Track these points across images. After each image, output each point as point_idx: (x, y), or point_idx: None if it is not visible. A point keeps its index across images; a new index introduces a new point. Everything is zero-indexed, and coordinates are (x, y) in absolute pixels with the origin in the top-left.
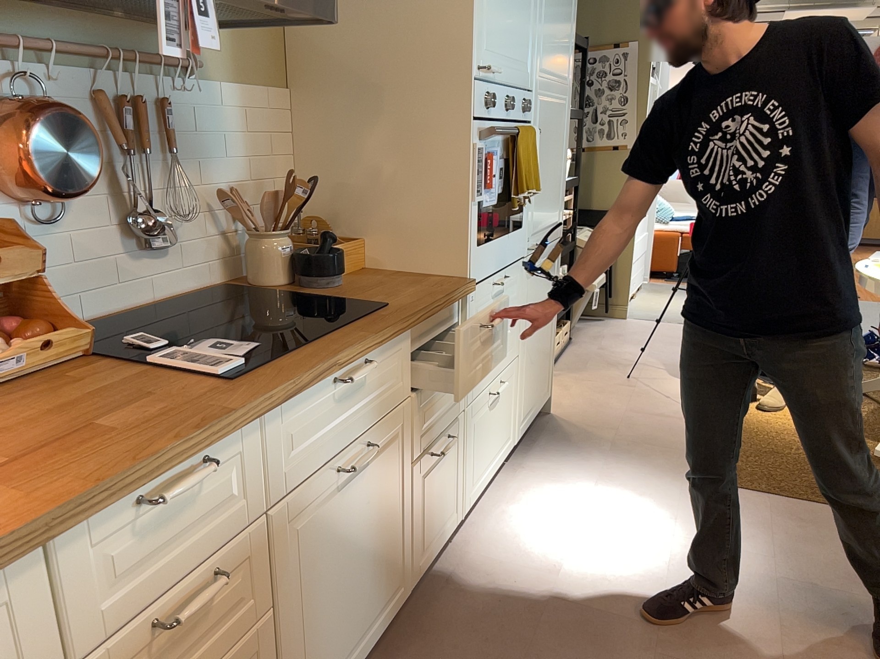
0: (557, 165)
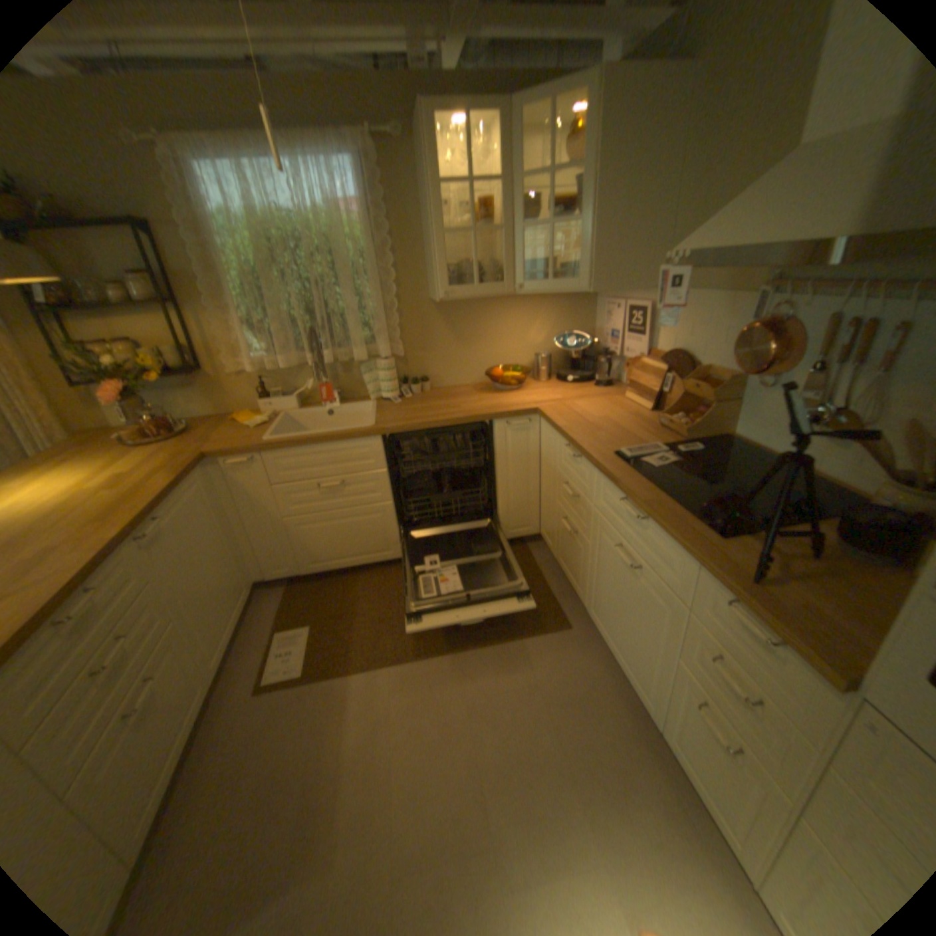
0: None
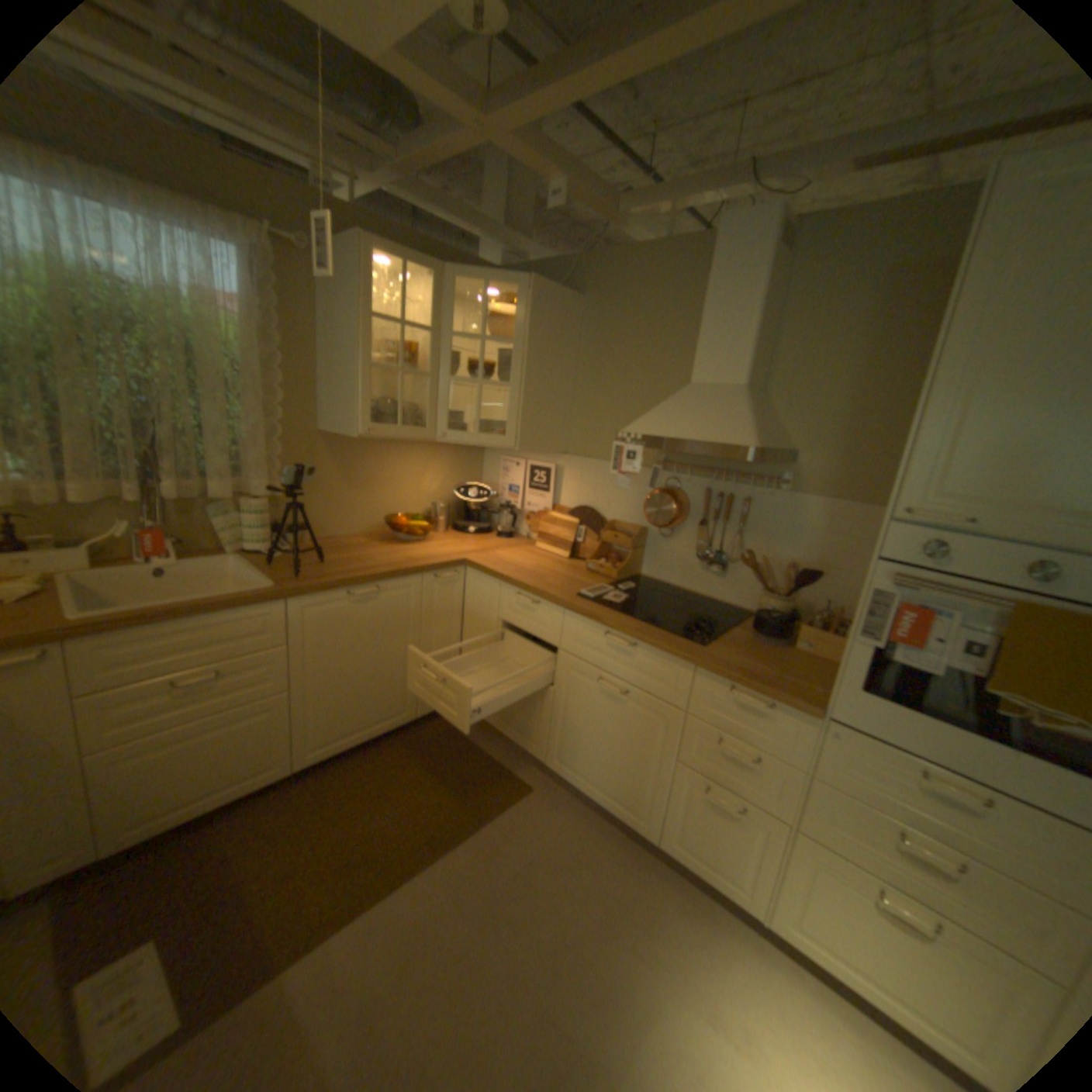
0: None
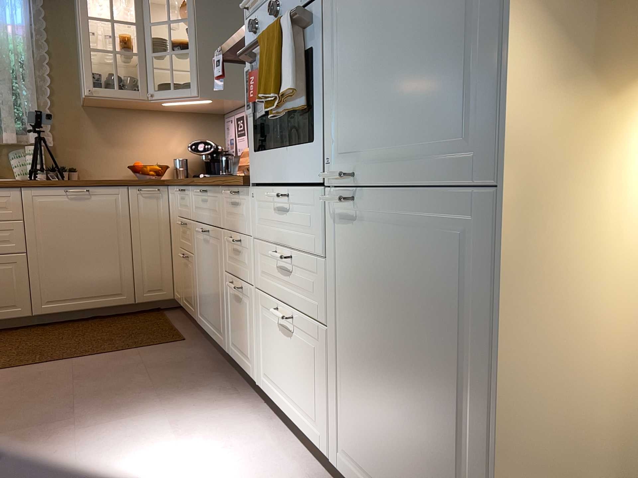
0: (439, 4)
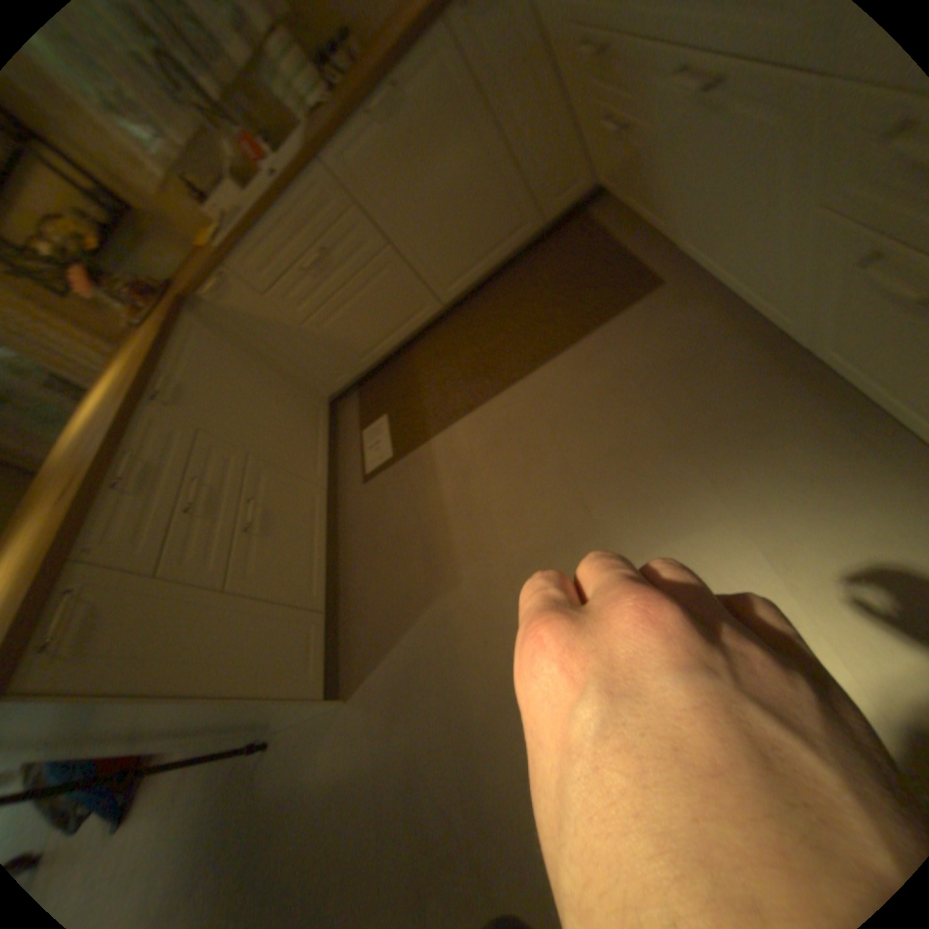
0: None
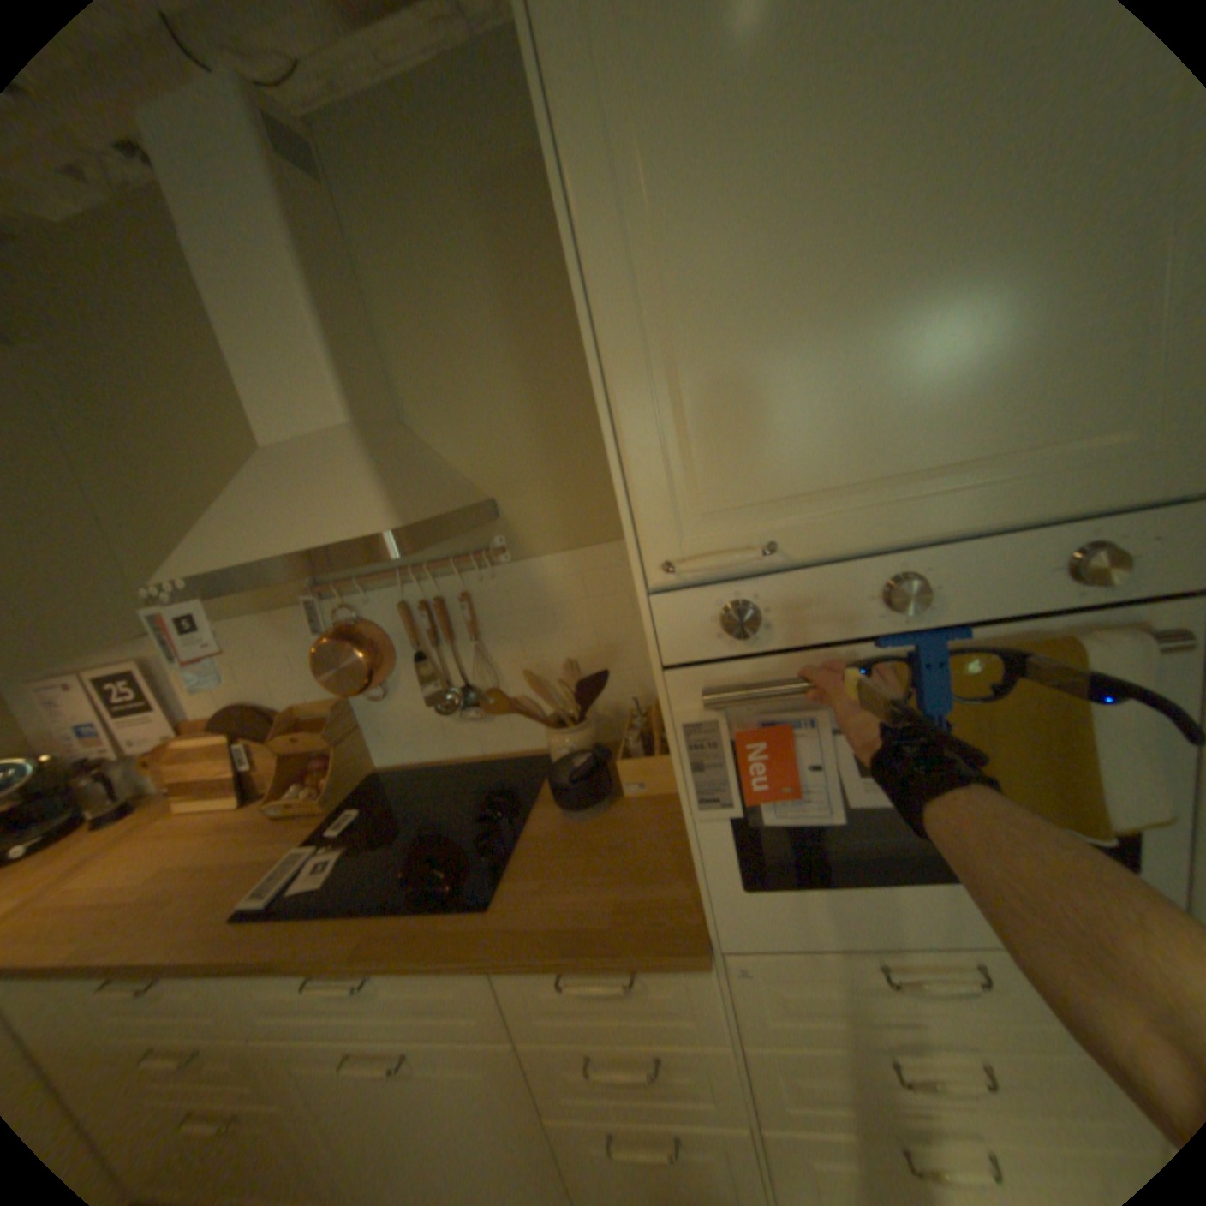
0: None
